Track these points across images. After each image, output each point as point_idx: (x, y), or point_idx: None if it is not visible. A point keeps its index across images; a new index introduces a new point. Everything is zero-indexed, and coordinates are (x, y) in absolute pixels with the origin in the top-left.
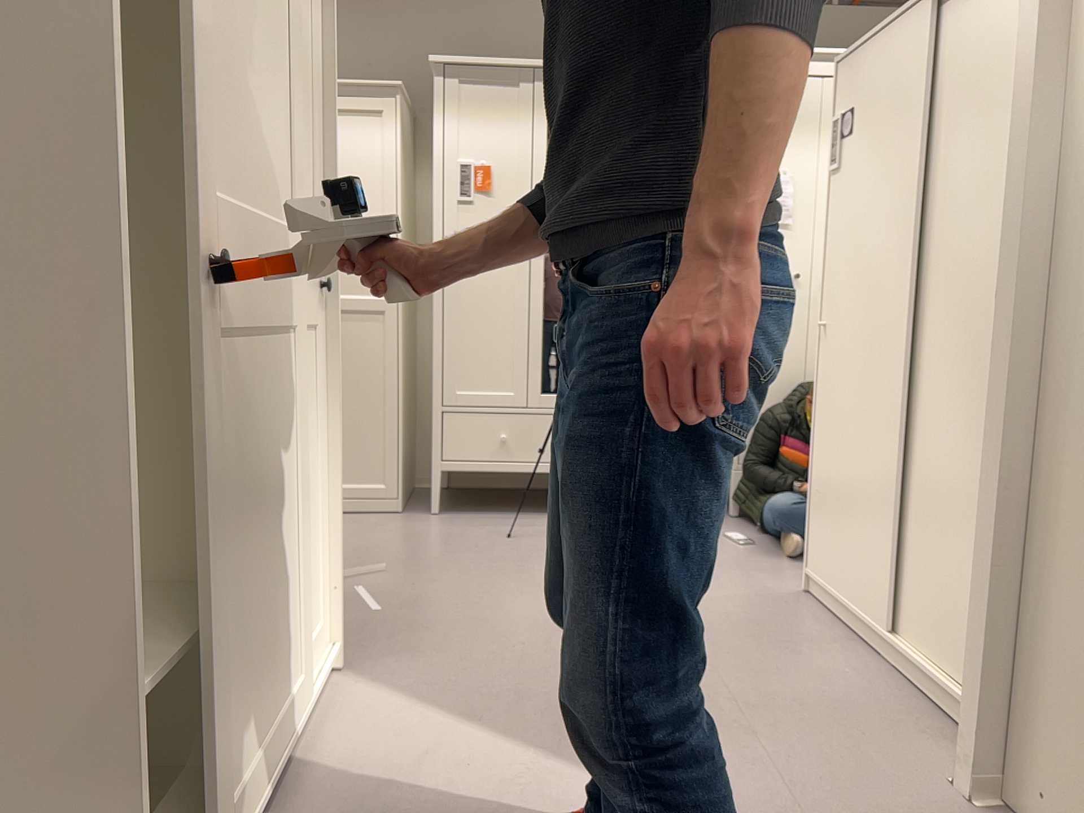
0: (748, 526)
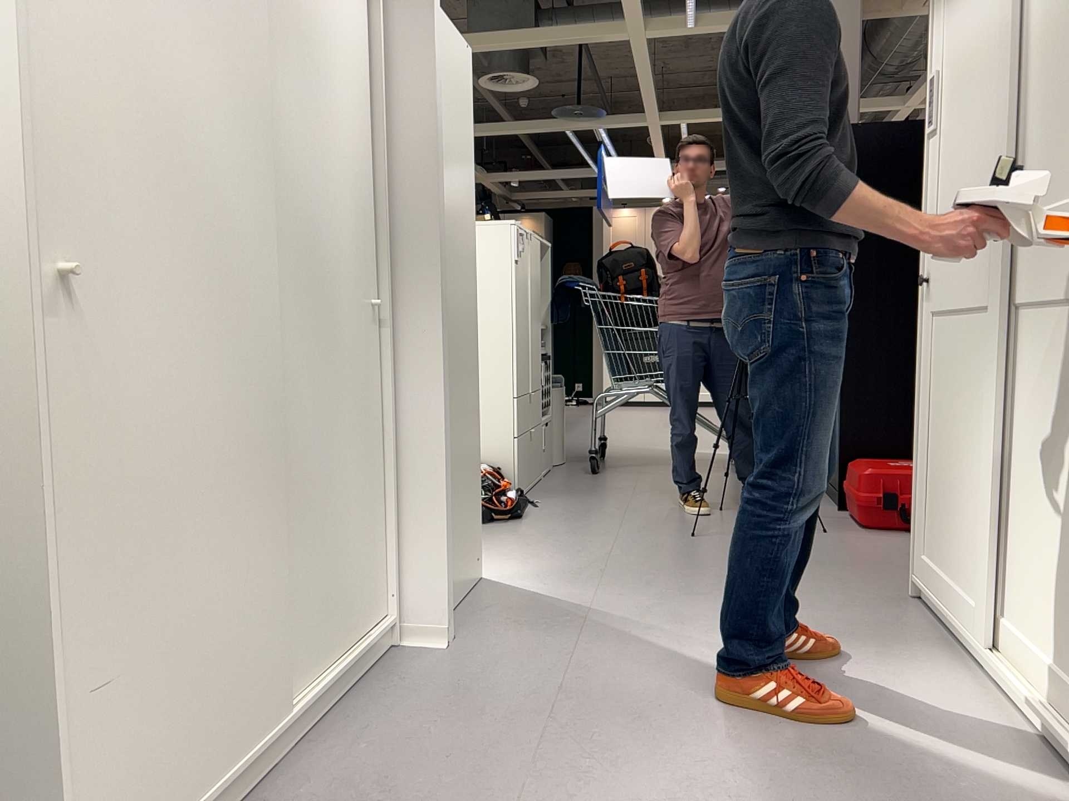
0: None
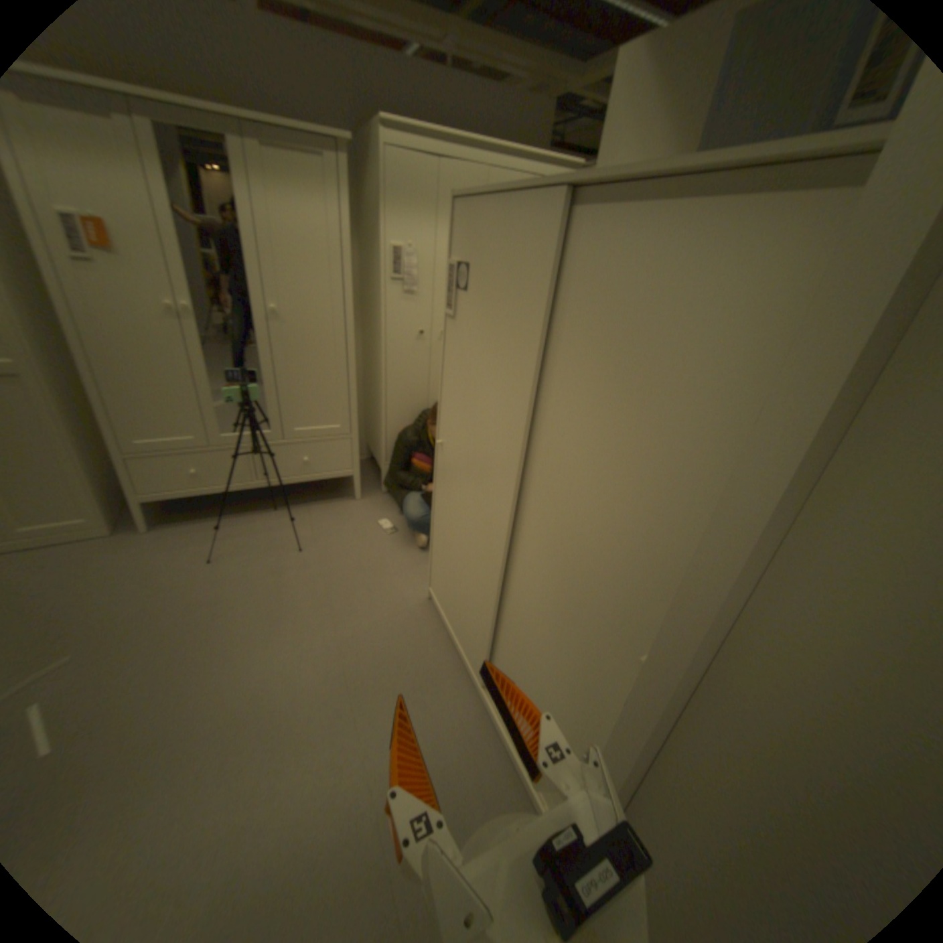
0: (393, 505)
